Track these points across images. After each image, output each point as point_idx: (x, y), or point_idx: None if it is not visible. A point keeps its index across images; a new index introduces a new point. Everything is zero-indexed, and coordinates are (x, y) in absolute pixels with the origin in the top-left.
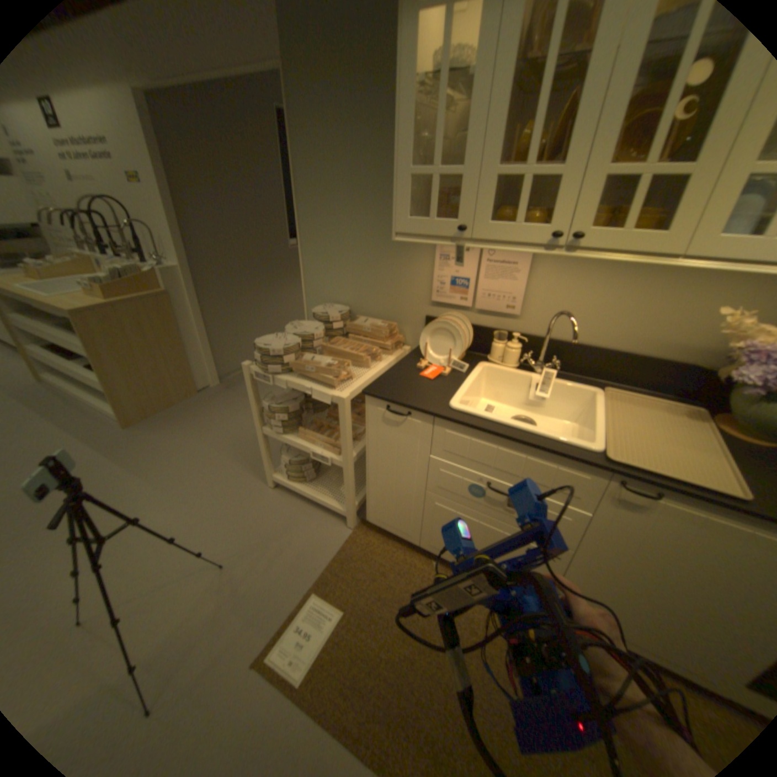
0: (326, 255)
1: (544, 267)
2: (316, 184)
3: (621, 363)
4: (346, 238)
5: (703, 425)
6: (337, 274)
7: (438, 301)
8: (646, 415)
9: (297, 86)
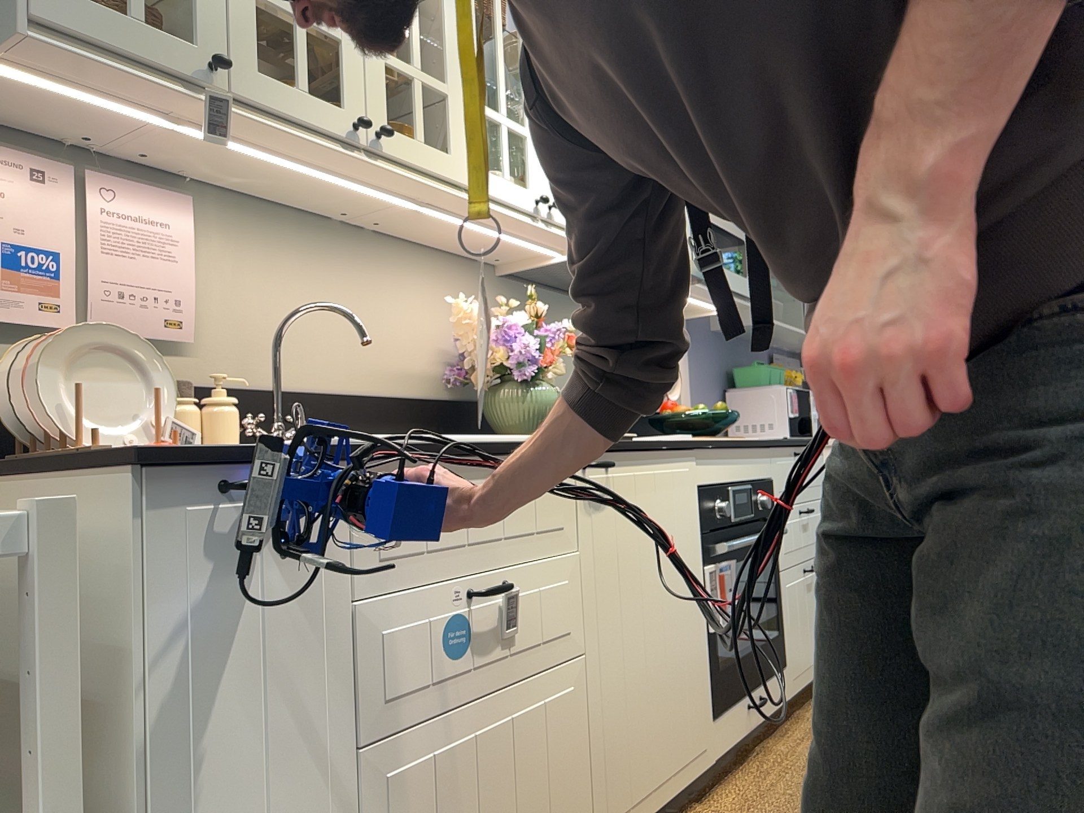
0: None
1: (211, 243)
2: None
3: (361, 413)
4: None
5: None
6: None
7: None
8: None
9: None
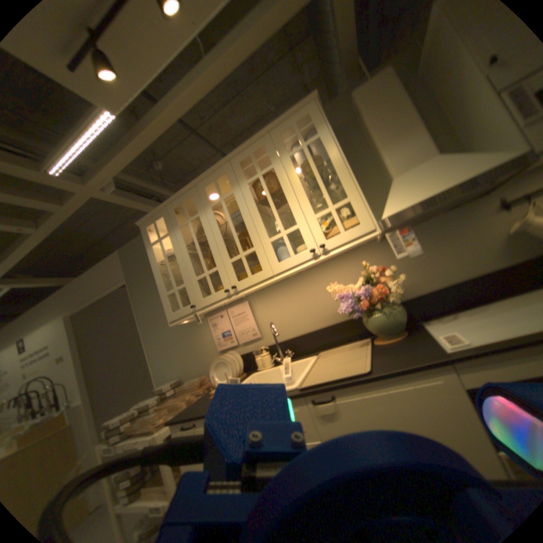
0: (161, 352)
1: (258, 306)
2: (149, 319)
3: (321, 335)
4: (168, 337)
5: (366, 346)
6: (169, 360)
7: (222, 348)
8: (336, 355)
9: (133, 284)
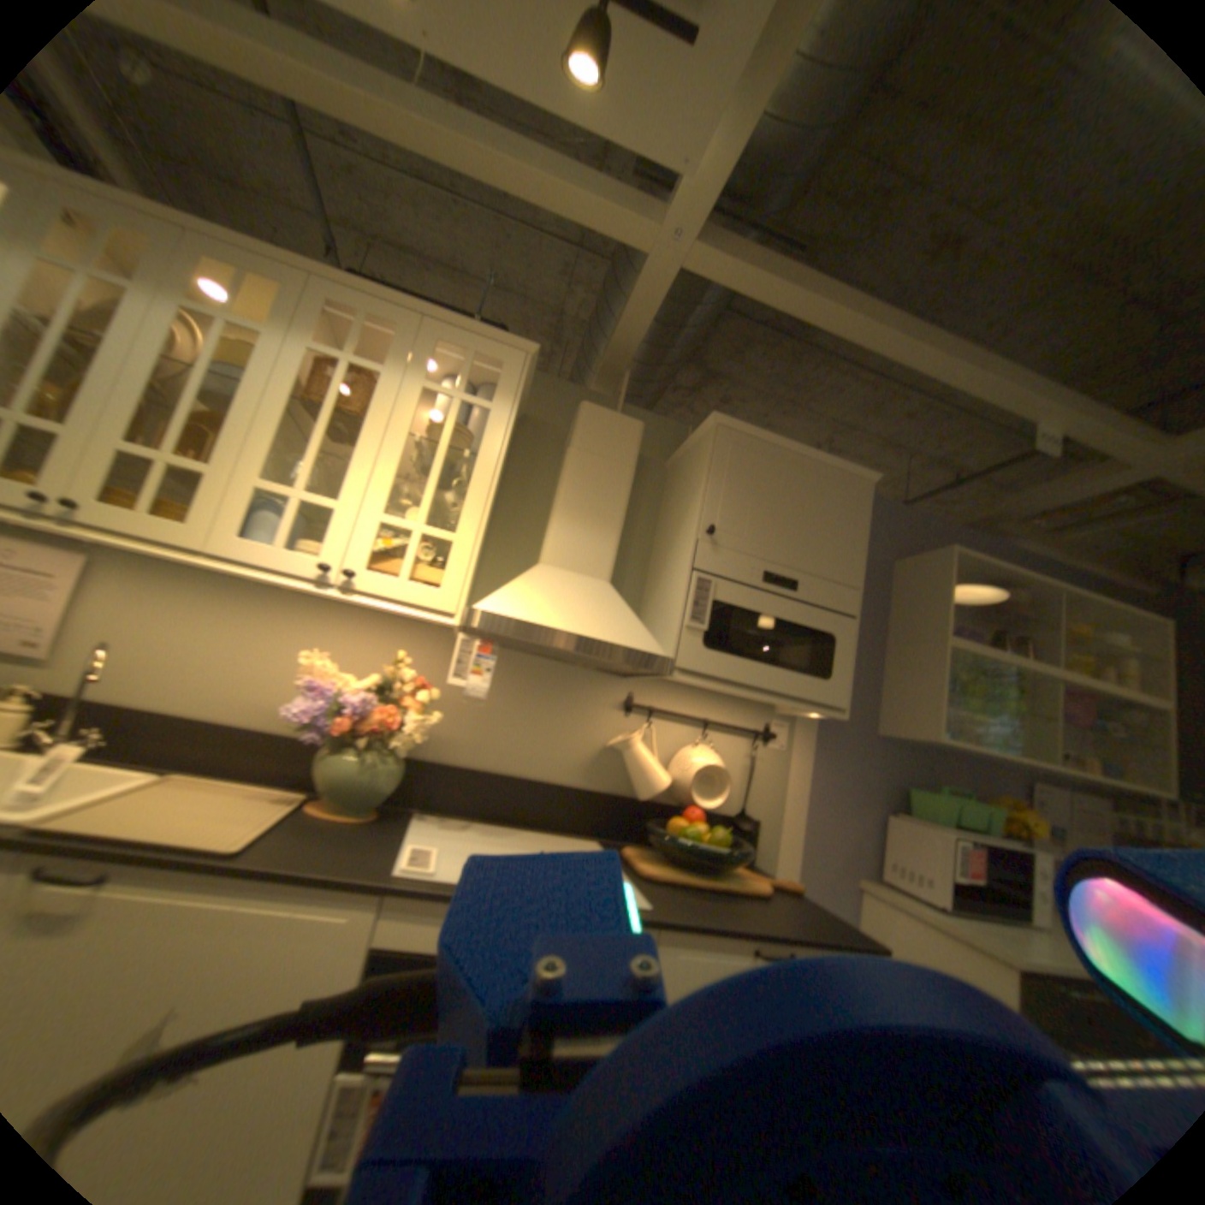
0: None
1: (102, 591)
2: None
3: (205, 741)
4: None
5: (278, 809)
6: None
7: None
8: (196, 800)
9: None
